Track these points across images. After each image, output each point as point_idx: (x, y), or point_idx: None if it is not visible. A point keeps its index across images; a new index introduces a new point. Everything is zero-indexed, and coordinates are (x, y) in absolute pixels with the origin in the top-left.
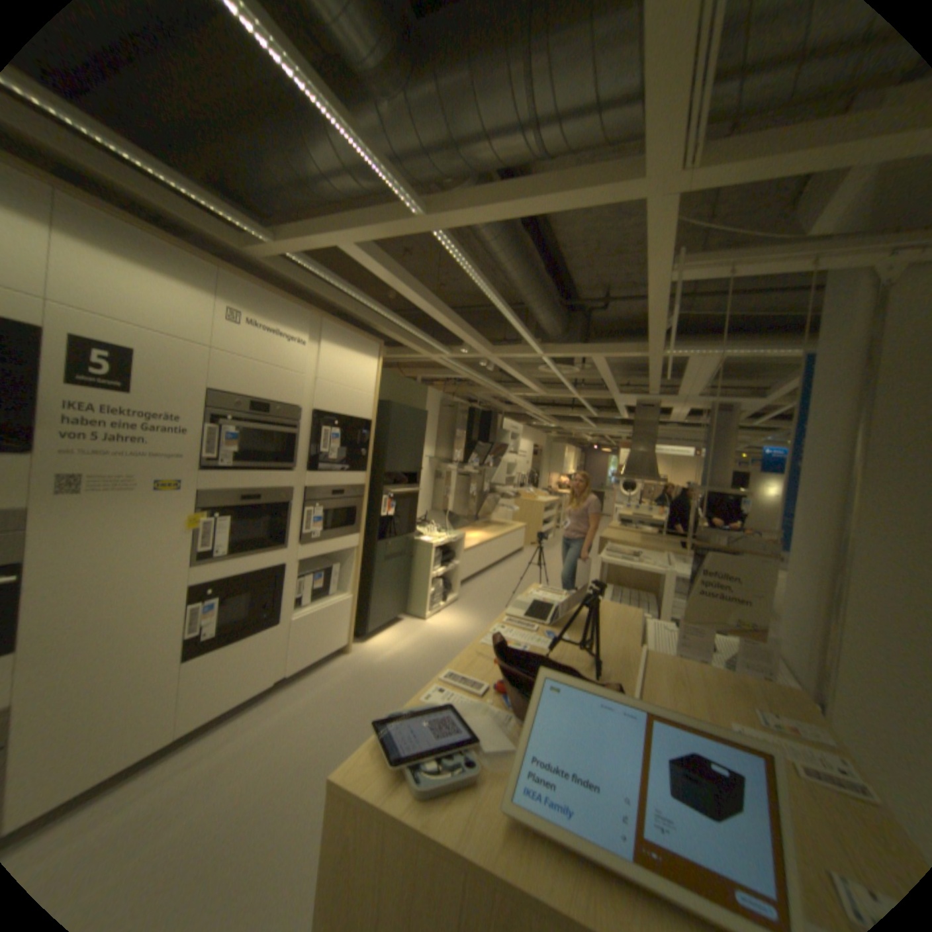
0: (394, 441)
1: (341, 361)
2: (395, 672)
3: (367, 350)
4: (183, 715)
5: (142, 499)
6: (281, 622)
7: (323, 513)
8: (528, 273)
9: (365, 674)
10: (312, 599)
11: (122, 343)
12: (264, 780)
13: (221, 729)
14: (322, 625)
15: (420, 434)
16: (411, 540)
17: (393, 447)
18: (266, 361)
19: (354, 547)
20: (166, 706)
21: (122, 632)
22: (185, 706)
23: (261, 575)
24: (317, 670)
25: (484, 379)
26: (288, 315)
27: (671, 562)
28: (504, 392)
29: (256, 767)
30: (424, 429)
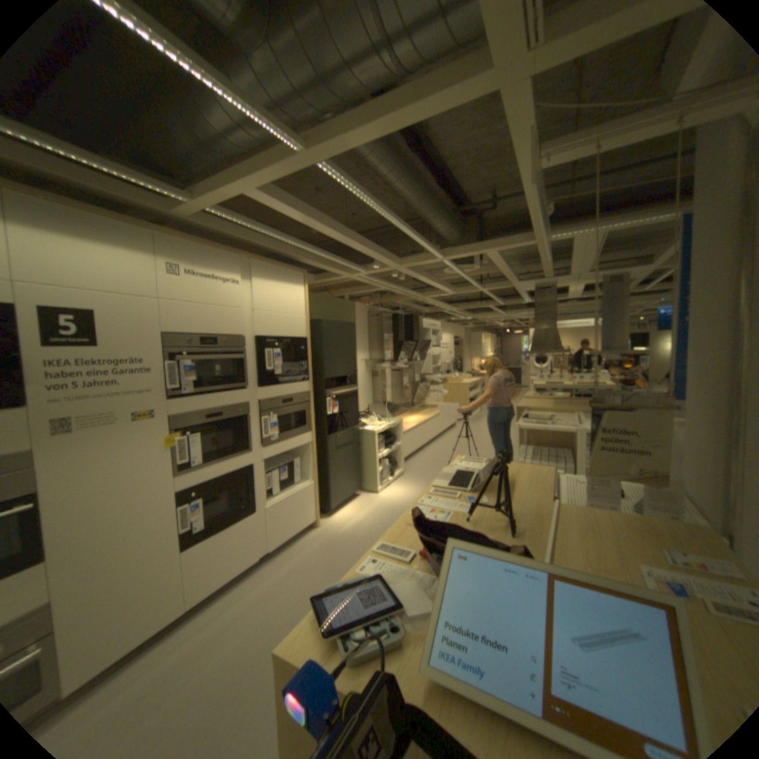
0: (329, 352)
1: (272, 293)
2: (356, 539)
3: (293, 279)
4: (189, 593)
5: (123, 429)
6: (257, 511)
7: (277, 419)
8: (417, 188)
9: (332, 543)
10: (280, 489)
11: (81, 307)
12: (257, 637)
13: (222, 599)
14: (292, 508)
15: (351, 343)
16: (356, 430)
17: (329, 357)
18: (207, 302)
19: (309, 443)
20: (173, 587)
21: (126, 536)
22: (189, 585)
23: (233, 476)
24: (294, 544)
25: (400, 288)
26: (219, 261)
27: (581, 420)
28: (419, 296)
29: (250, 628)
30: (353, 338)
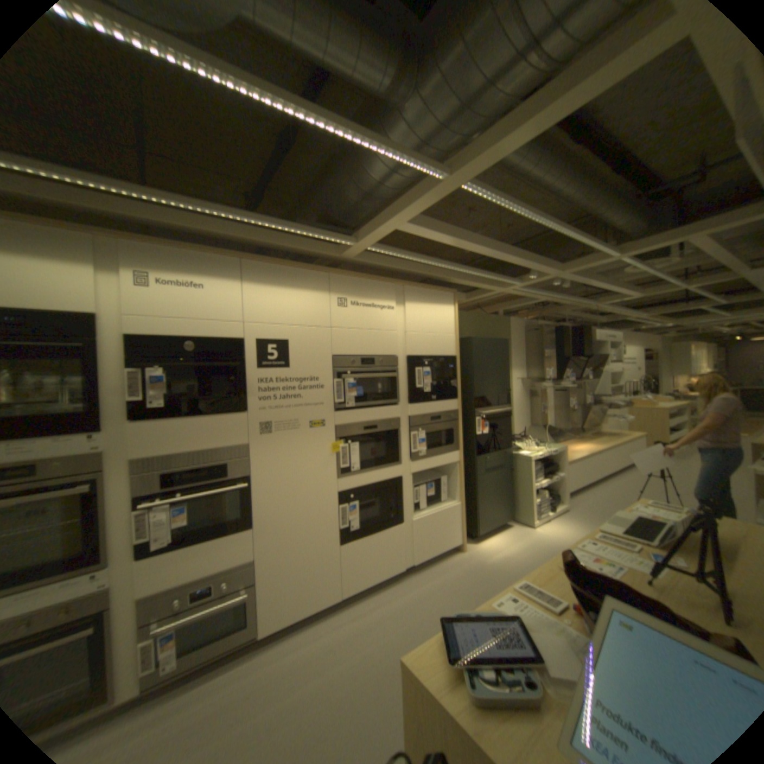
0: (478, 370)
1: (422, 314)
2: (506, 574)
3: (442, 300)
4: (346, 584)
5: (303, 434)
6: (405, 522)
7: (425, 435)
8: (582, 182)
9: (479, 572)
10: (427, 505)
11: (280, 338)
12: (400, 645)
13: (372, 598)
14: (438, 526)
15: (503, 360)
16: (509, 454)
17: (479, 375)
18: (366, 328)
19: (456, 462)
20: (334, 575)
21: (302, 522)
22: (346, 577)
23: (384, 485)
24: (439, 563)
25: (564, 296)
26: (377, 291)
27: None
28: (590, 303)
29: (395, 634)
30: (506, 355)
